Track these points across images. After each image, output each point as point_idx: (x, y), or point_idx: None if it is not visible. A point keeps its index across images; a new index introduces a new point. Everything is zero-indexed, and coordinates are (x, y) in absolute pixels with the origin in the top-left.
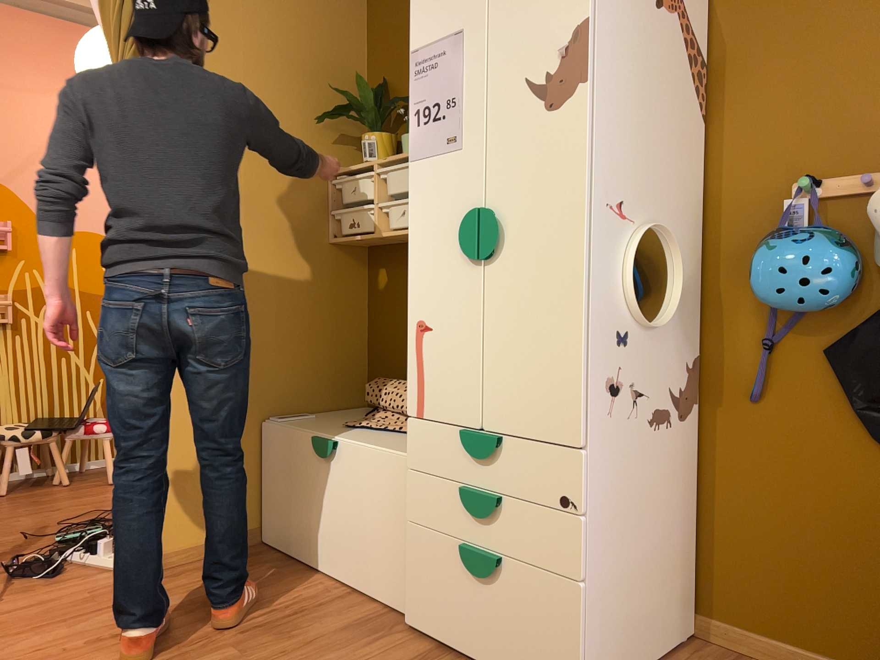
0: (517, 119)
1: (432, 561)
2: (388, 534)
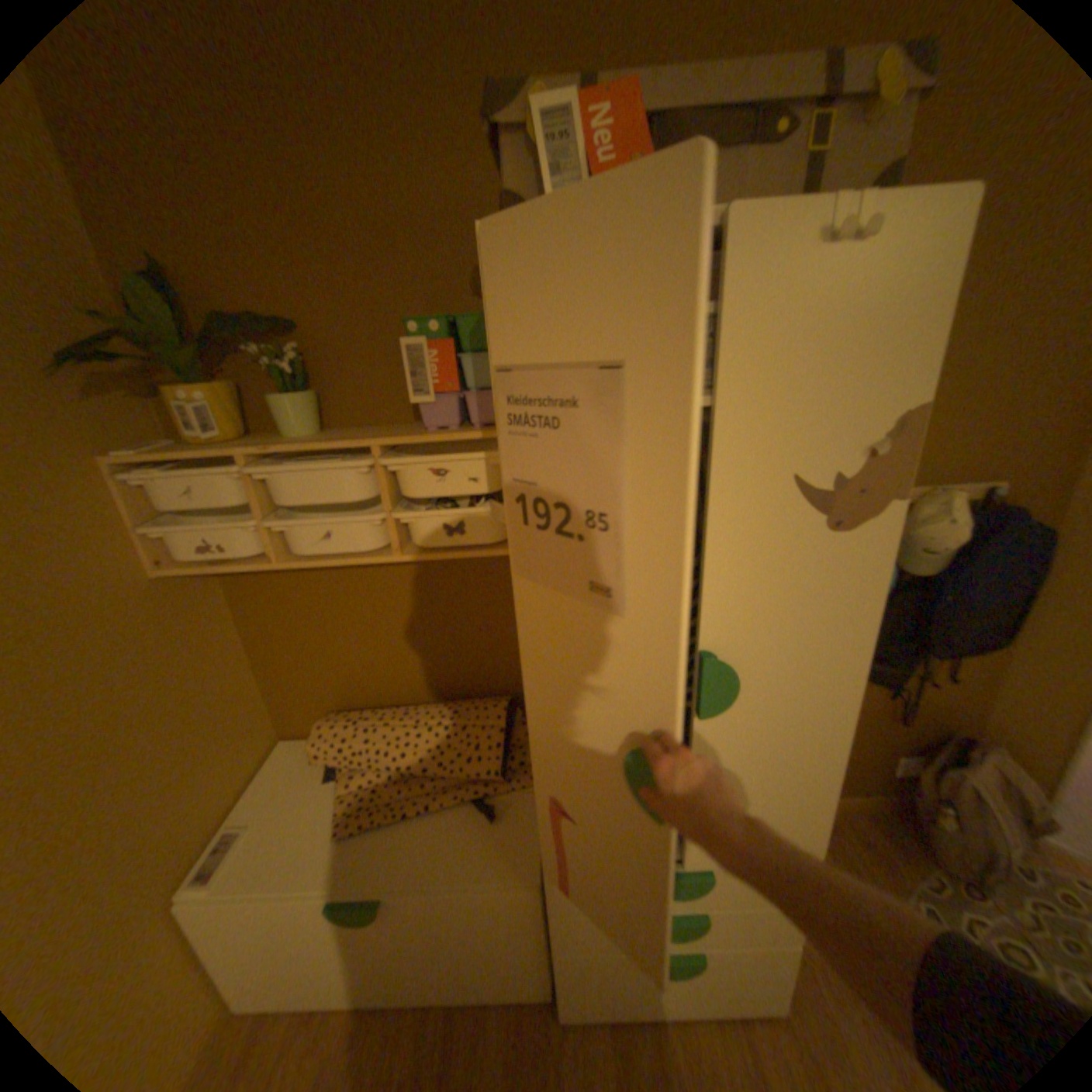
0: (771, 535)
1: (600, 975)
2: (501, 955)
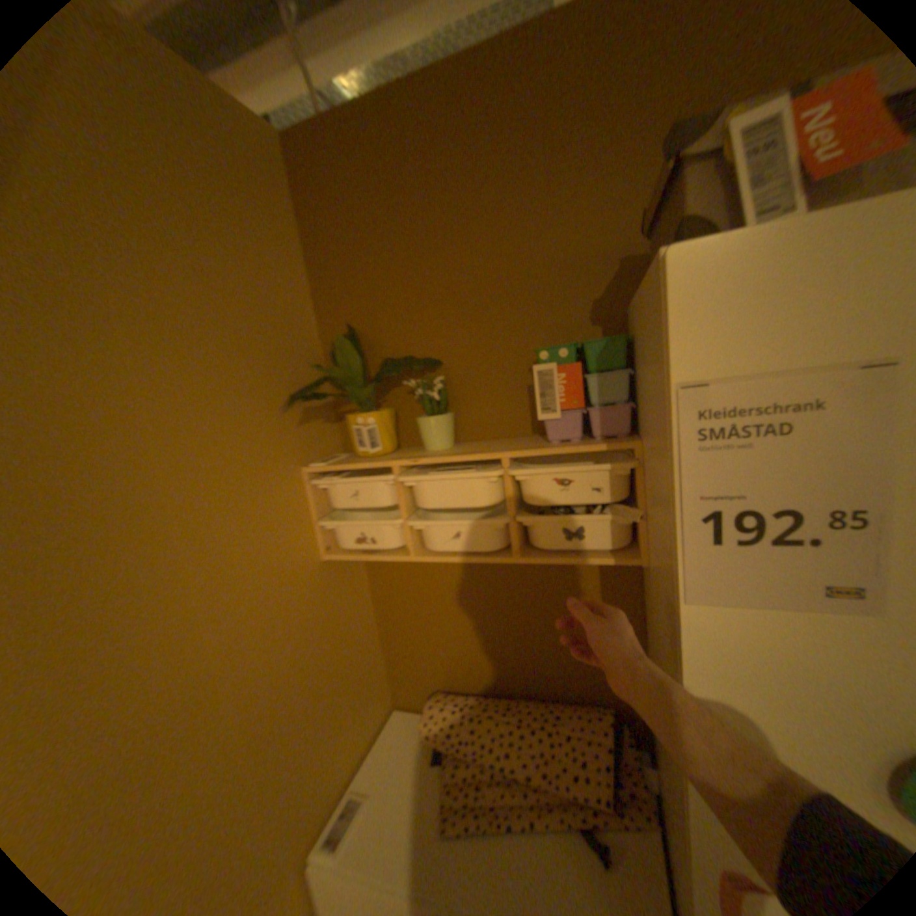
0: None
1: None
2: None
